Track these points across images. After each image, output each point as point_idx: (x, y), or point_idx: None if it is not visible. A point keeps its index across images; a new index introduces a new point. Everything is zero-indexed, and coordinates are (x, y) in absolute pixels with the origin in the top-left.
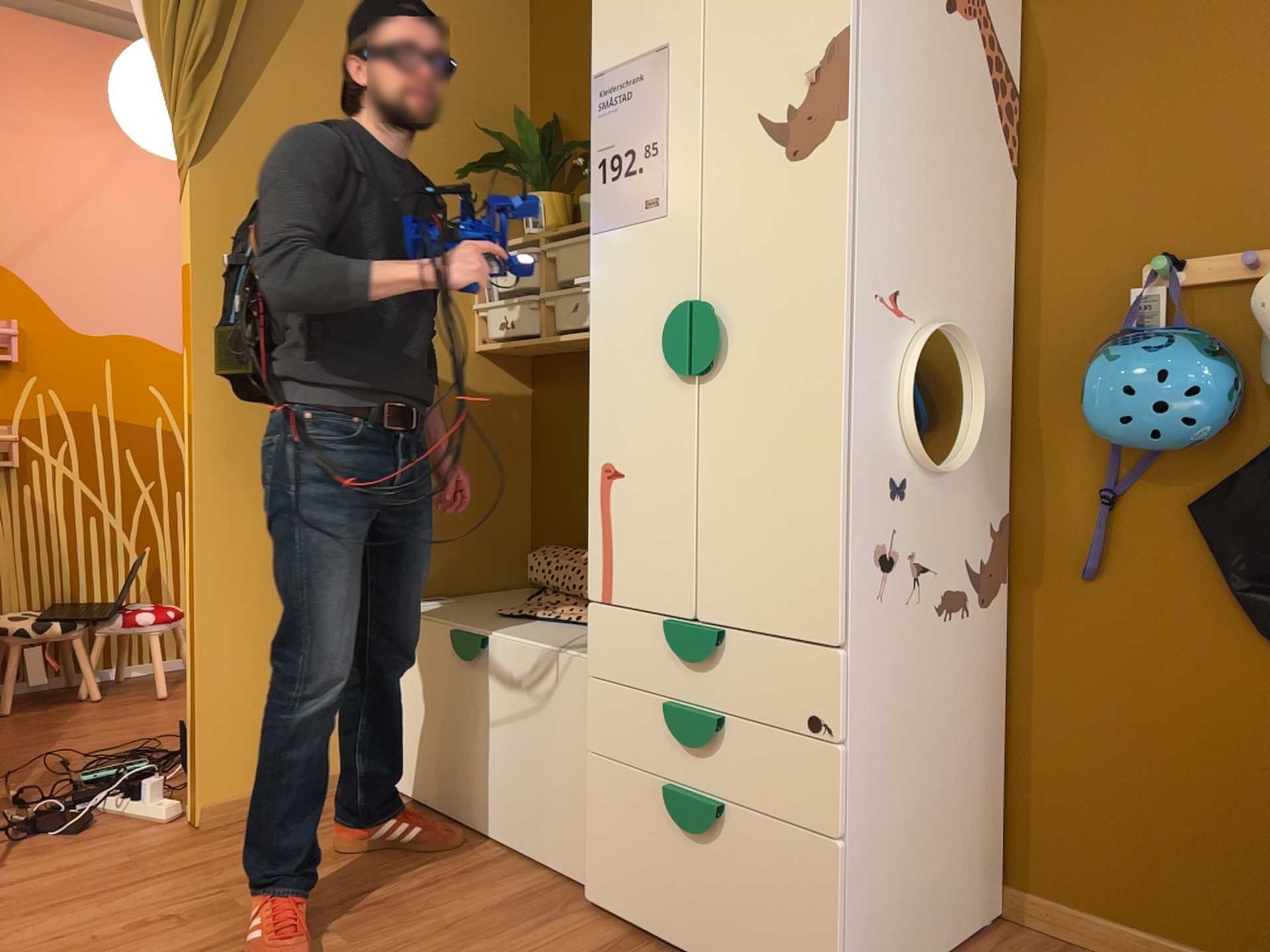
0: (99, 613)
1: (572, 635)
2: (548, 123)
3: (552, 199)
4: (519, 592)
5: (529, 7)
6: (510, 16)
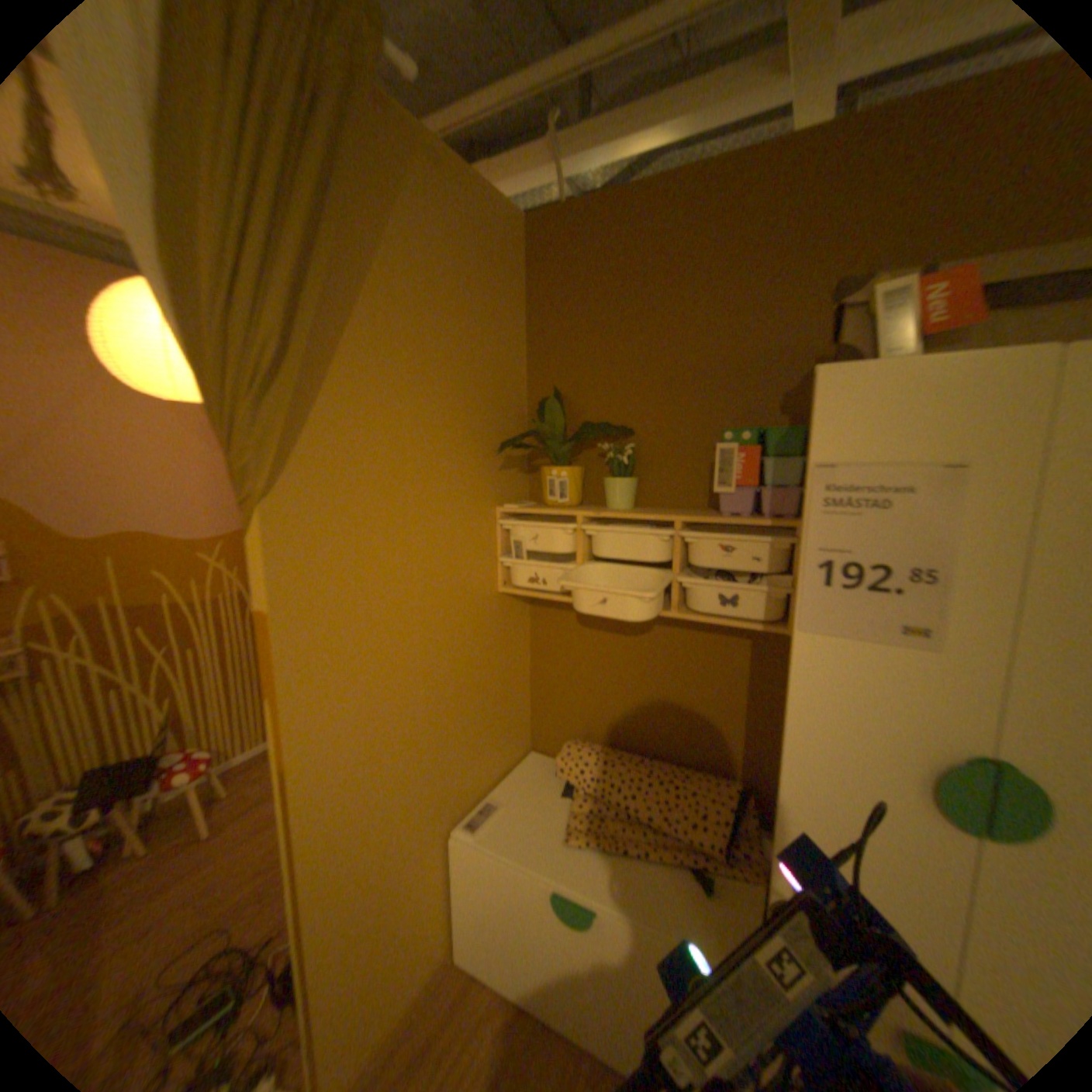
0: (139, 782)
1: (669, 893)
2: (550, 393)
3: (576, 473)
4: (538, 767)
5: (525, 285)
6: (515, 294)
